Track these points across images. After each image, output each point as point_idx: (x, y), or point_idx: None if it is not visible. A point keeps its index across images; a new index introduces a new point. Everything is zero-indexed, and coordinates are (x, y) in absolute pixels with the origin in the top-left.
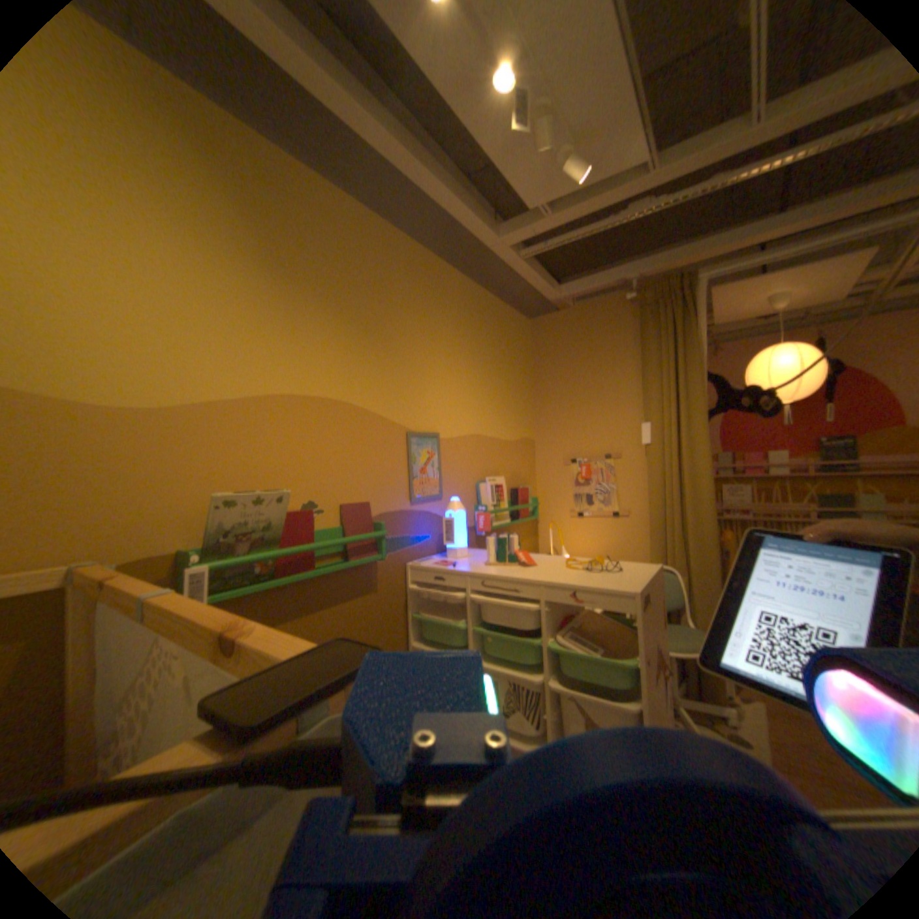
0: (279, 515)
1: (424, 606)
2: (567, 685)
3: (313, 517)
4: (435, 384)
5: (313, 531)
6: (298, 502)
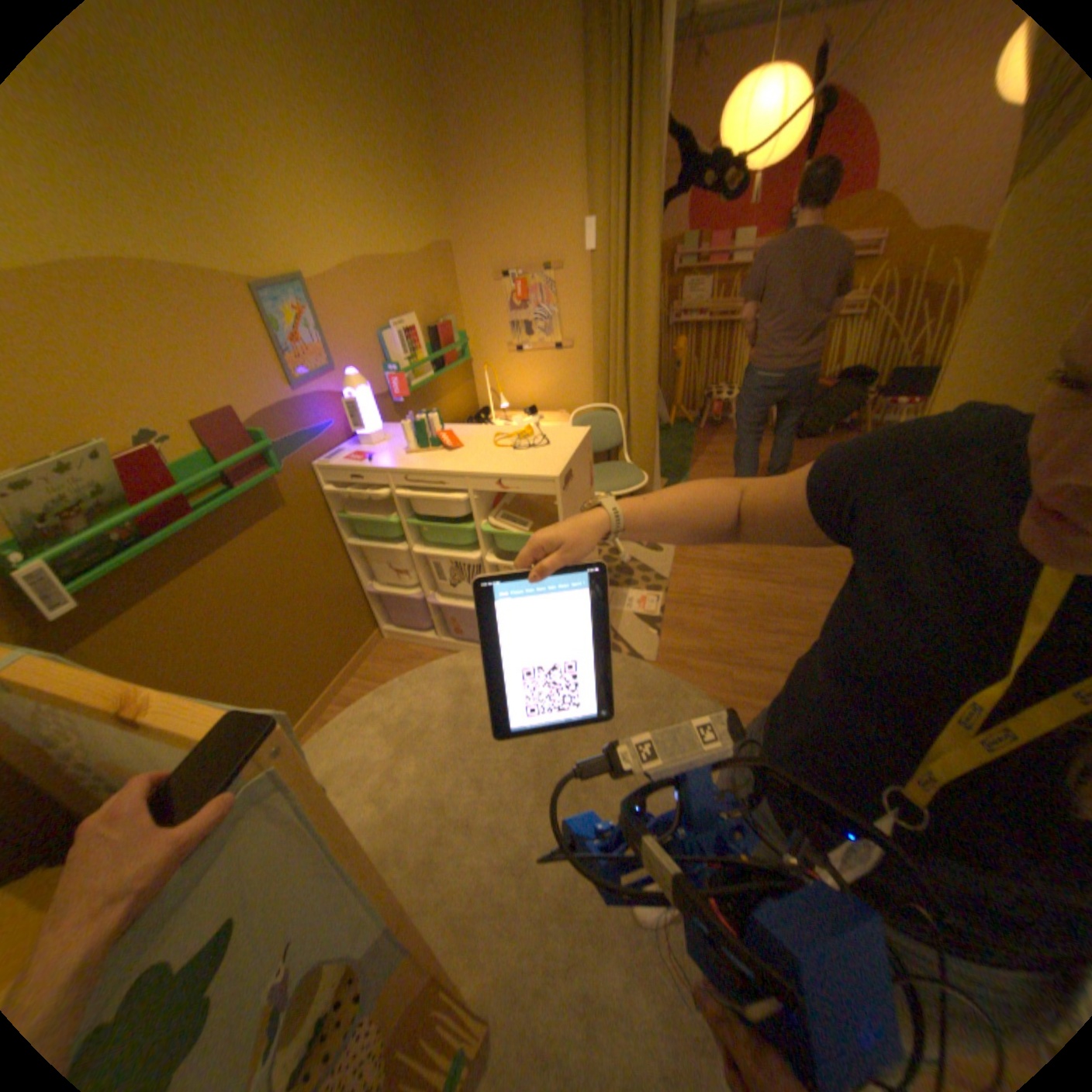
0: (102, 472)
1: (348, 501)
2: (503, 552)
3: (155, 453)
4: (265, 180)
5: (164, 469)
6: (121, 436)
